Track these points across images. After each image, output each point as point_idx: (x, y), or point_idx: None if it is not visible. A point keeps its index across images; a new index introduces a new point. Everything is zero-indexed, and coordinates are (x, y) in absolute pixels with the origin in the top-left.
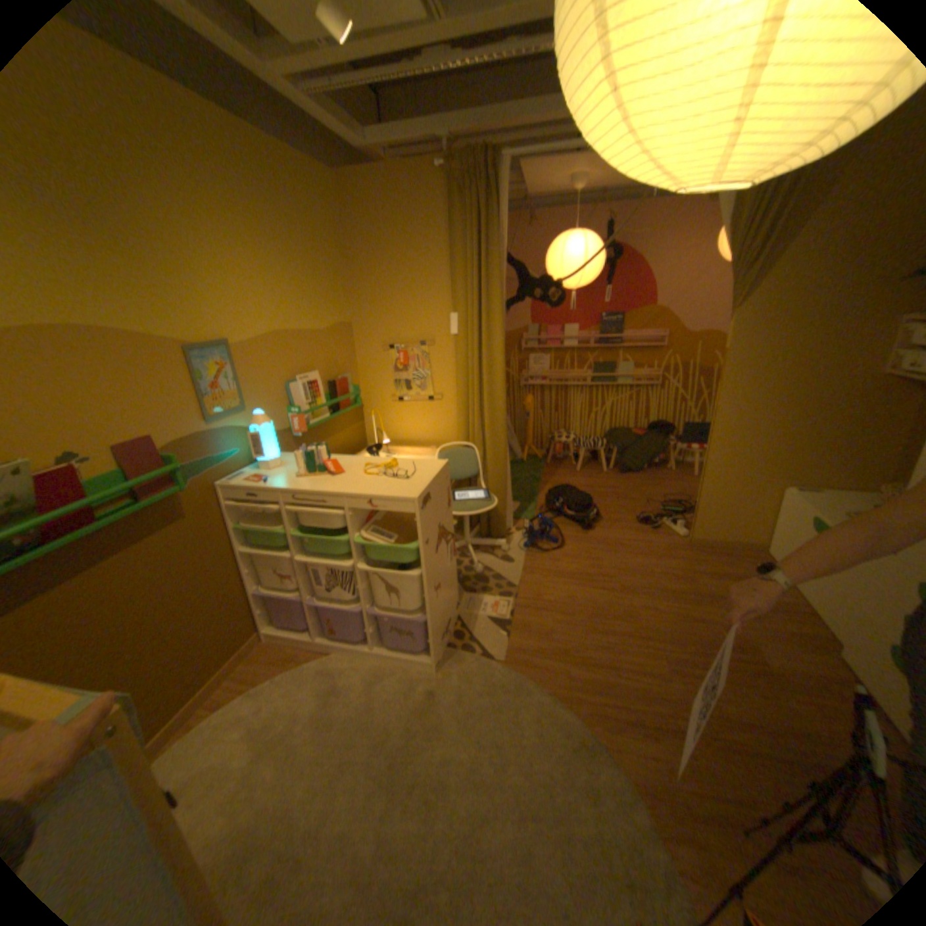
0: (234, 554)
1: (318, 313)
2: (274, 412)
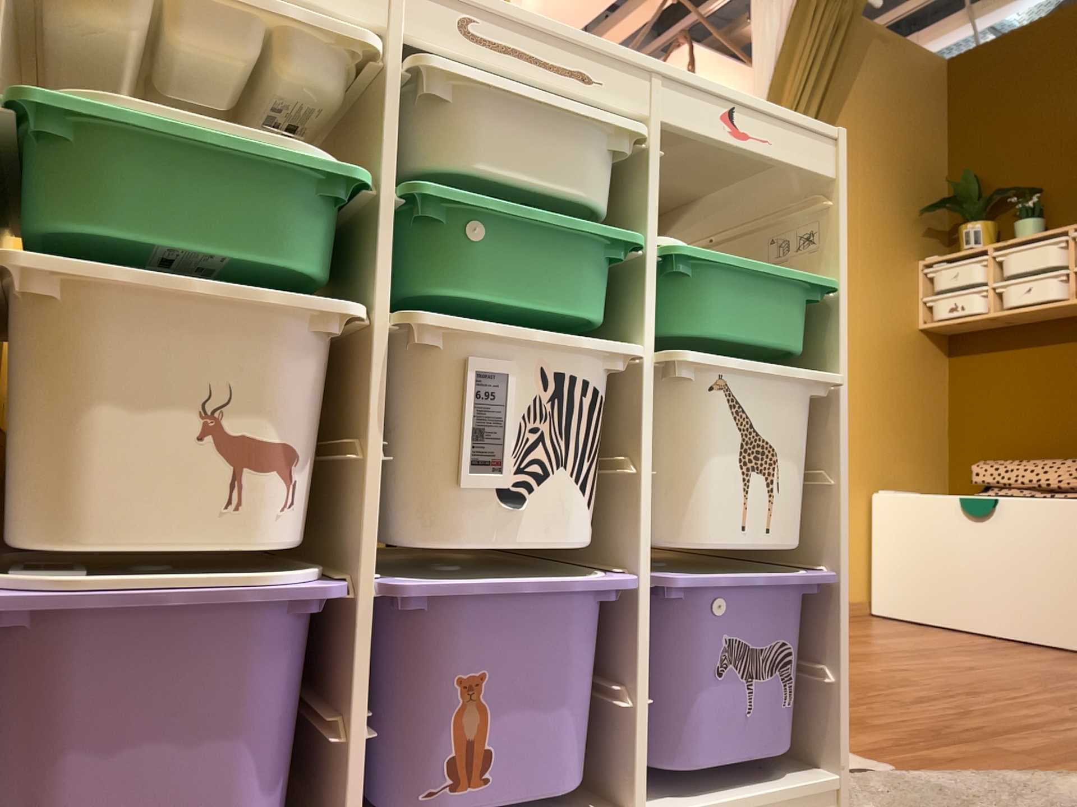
0: None
1: None
2: None
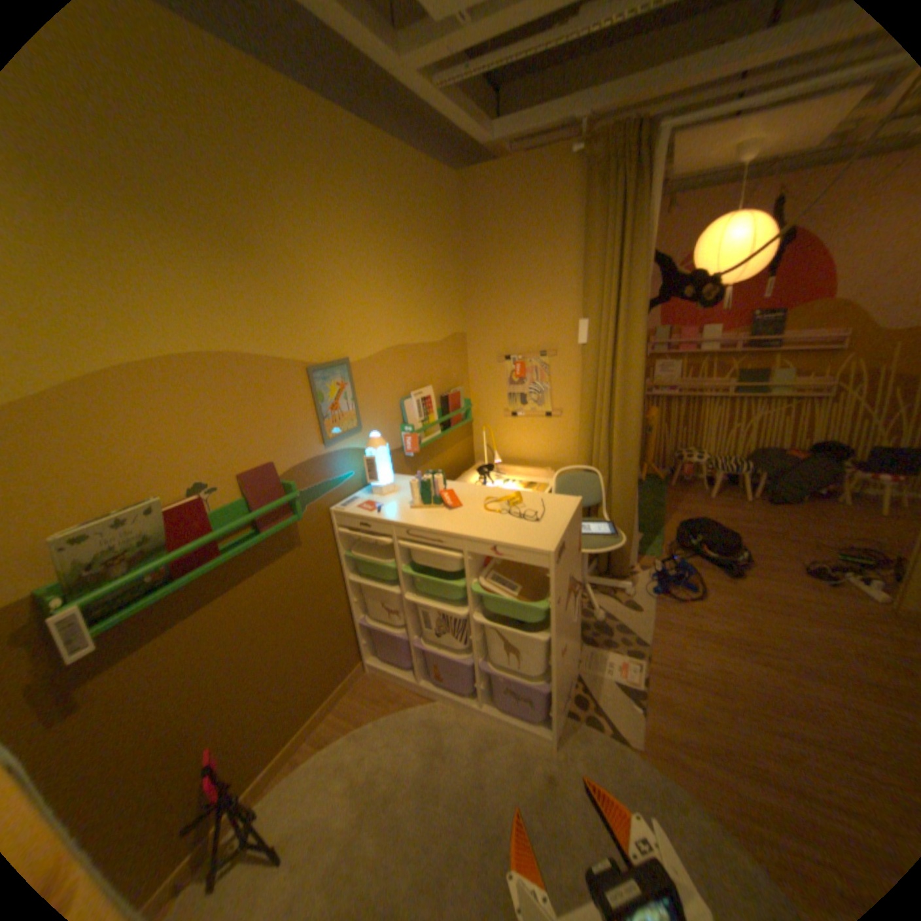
0: (344, 581)
1: (434, 324)
2: (388, 430)
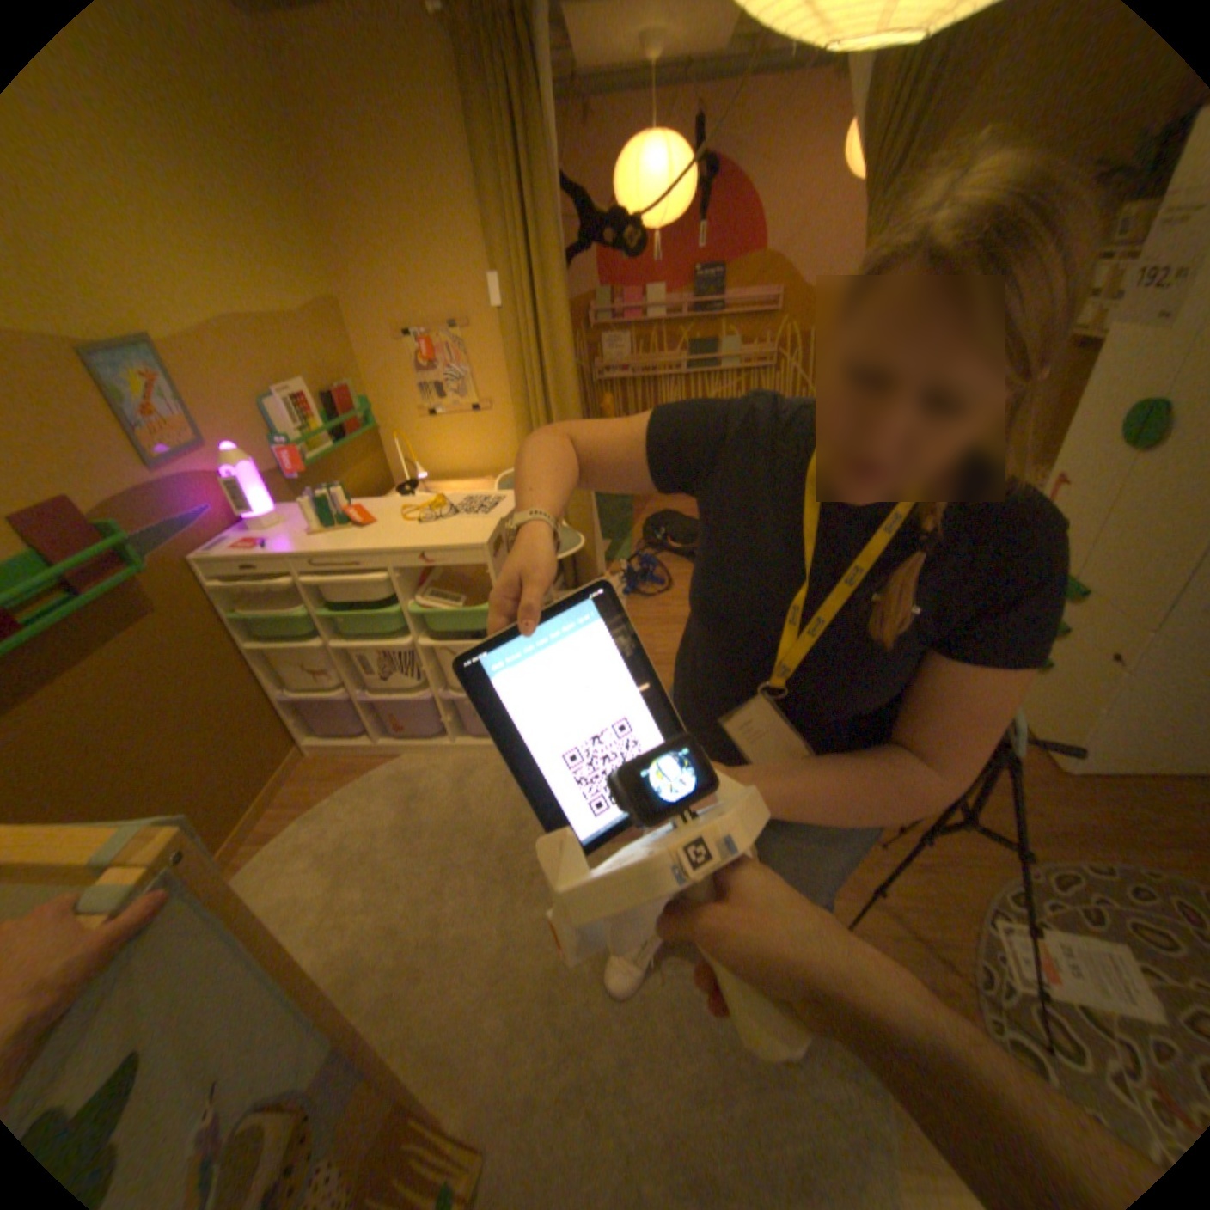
0: (239, 652)
1: (281, 283)
2: (248, 445)
